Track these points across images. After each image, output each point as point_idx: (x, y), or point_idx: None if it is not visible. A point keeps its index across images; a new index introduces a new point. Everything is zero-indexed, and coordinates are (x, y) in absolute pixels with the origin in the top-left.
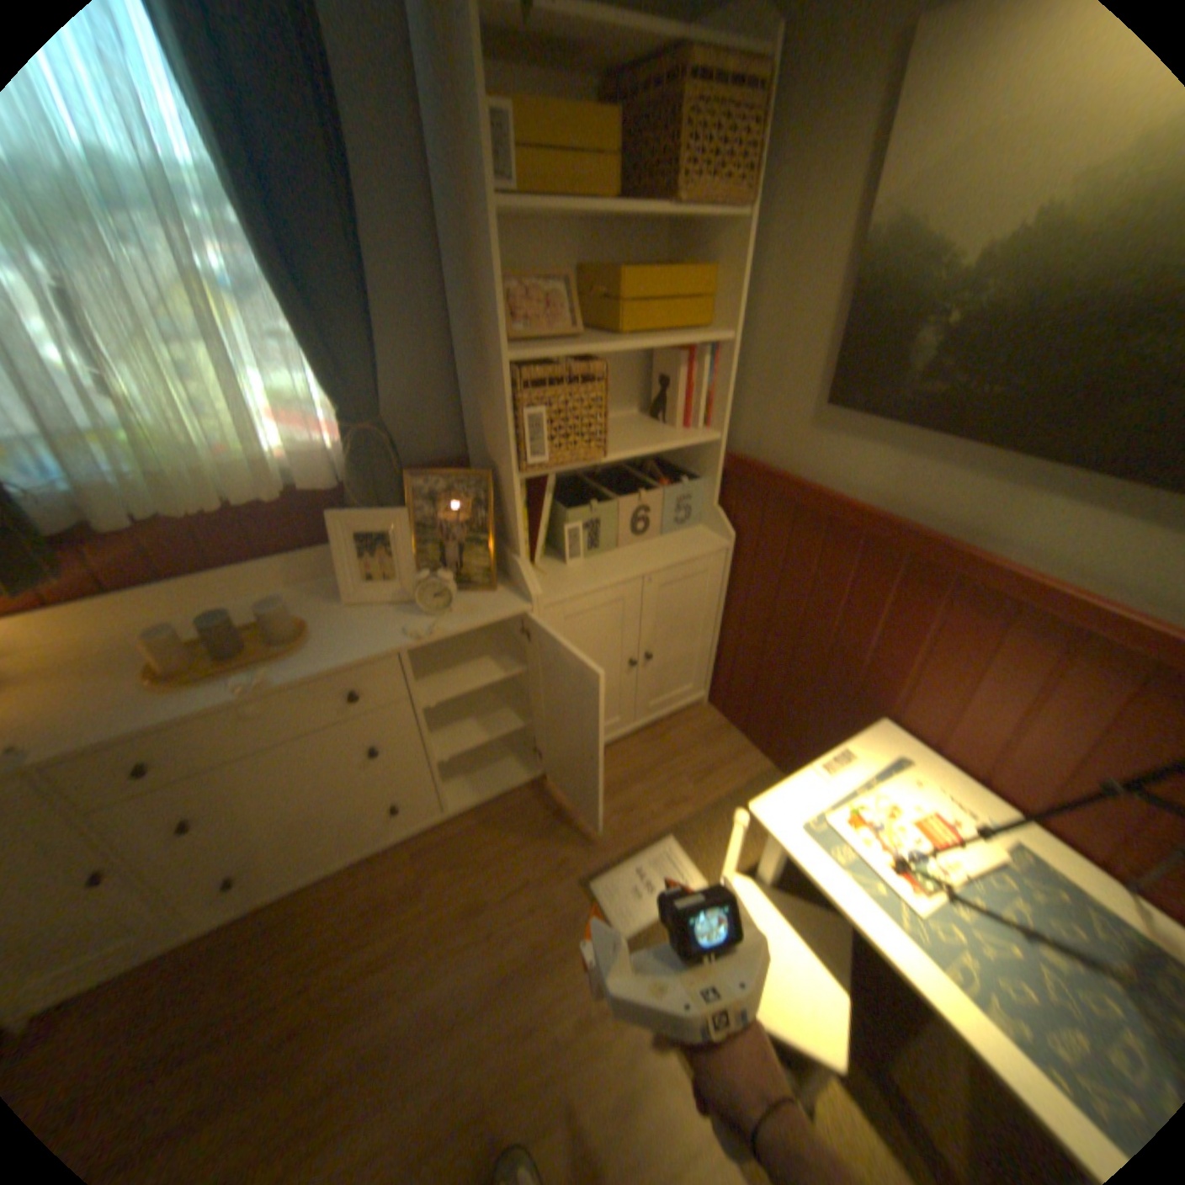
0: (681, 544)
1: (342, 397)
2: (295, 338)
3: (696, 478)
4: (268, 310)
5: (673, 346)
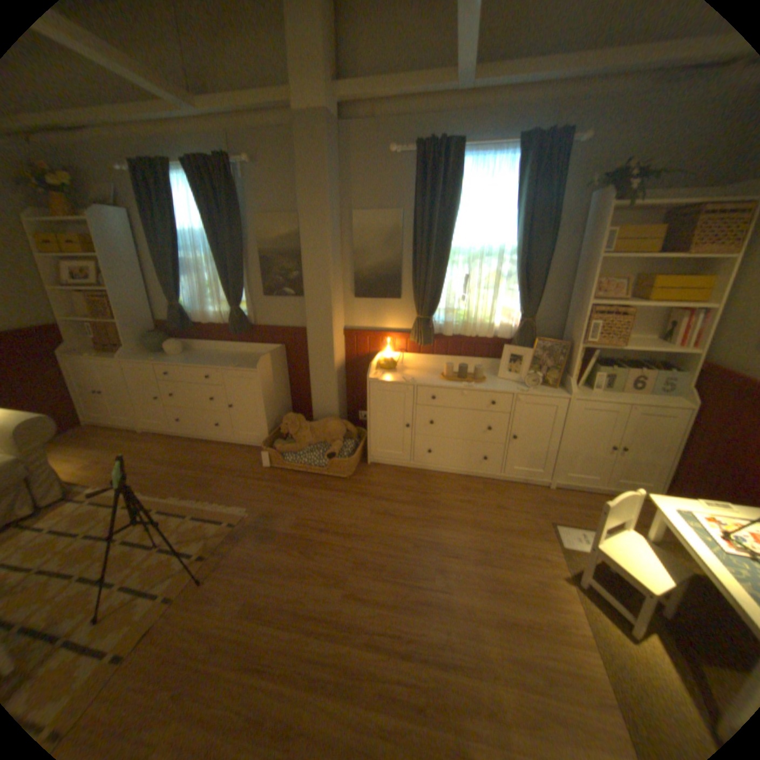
0: (662, 400)
1: (523, 310)
2: (518, 290)
3: (684, 372)
4: (513, 282)
5: (683, 308)
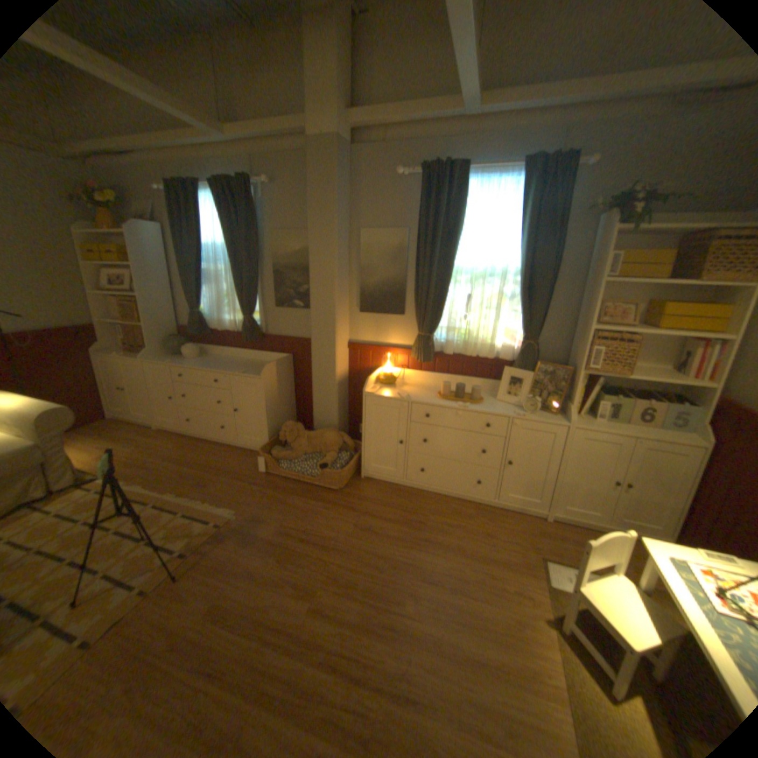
0: (673, 435)
1: (527, 332)
2: (521, 312)
3: (699, 407)
4: (516, 303)
5: (700, 338)
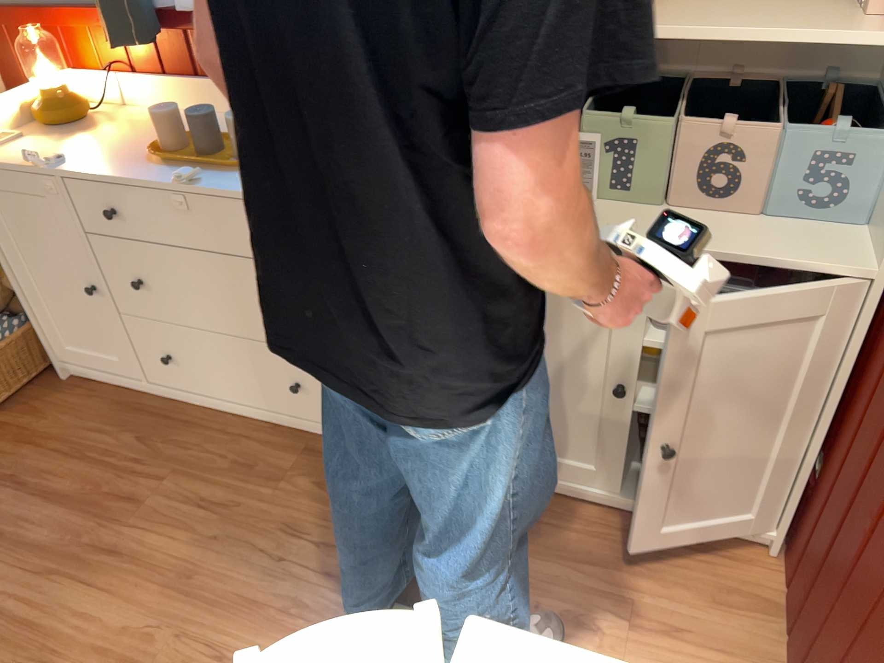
0: (781, 237)
1: None
2: None
3: None
4: None
5: None
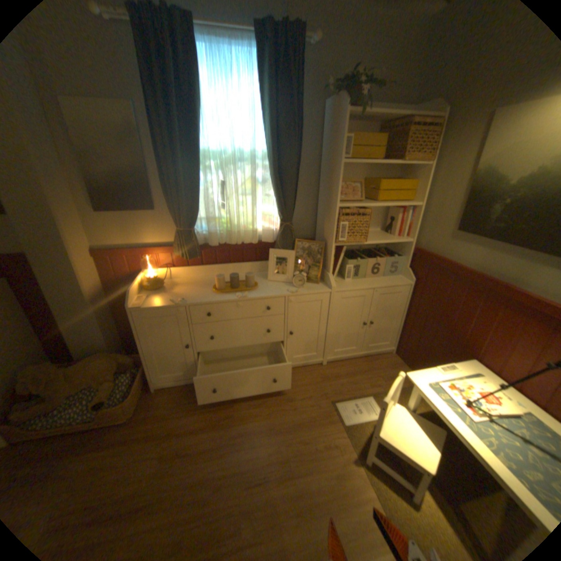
0: (391, 280)
1: (281, 214)
2: (275, 196)
3: (401, 255)
4: (269, 188)
5: (397, 206)
